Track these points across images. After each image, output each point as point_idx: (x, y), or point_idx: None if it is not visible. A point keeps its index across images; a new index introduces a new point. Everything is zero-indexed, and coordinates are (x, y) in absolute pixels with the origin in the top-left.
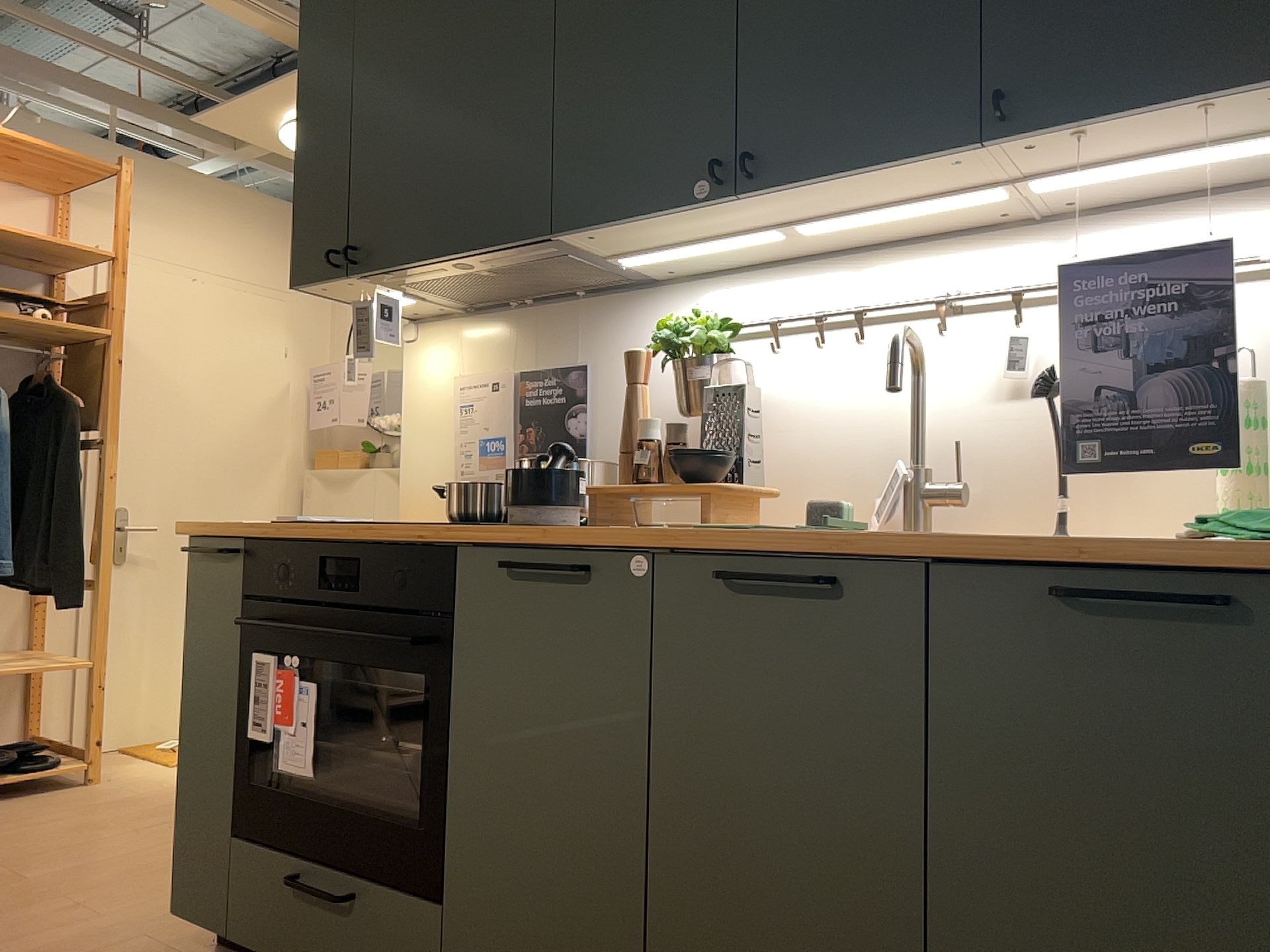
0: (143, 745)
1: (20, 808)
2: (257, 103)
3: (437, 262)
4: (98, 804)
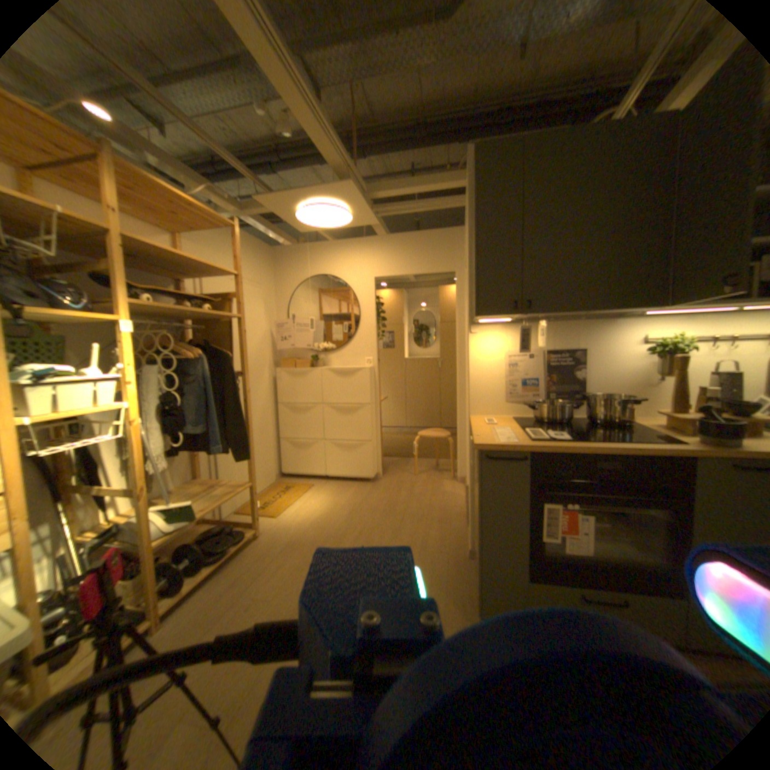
0: (243, 508)
1: (249, 564)
2: (300, 191)
3: (581, 310)
4: (283, 550)
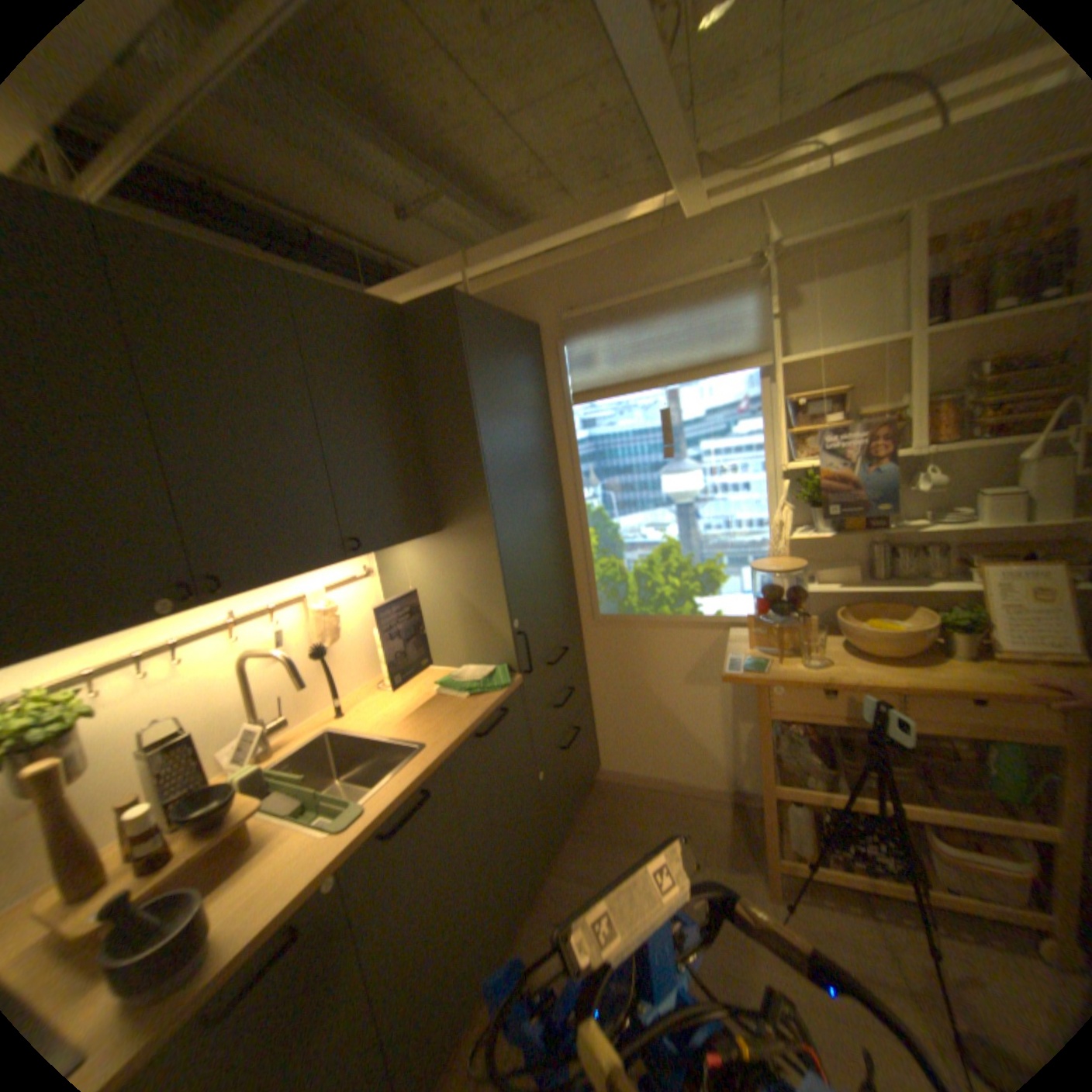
0: None
1: None
2: None
3: None
4: None
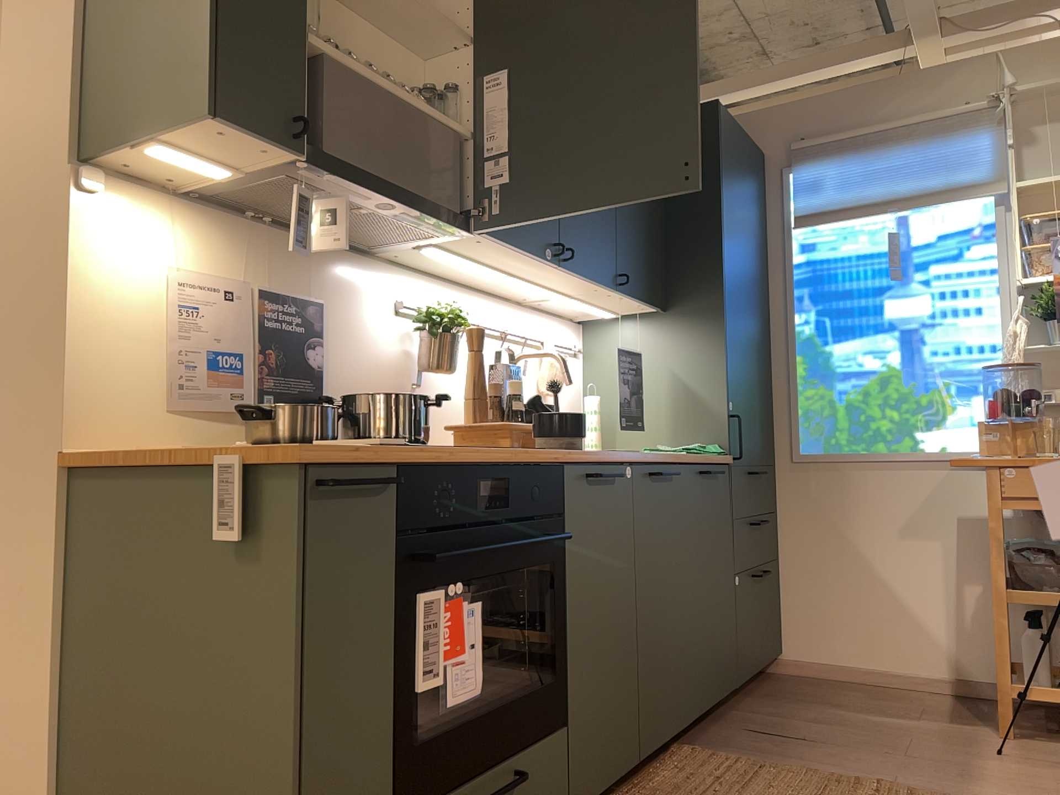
0: None
1: None
2: None
3: (388, 196)
4: None
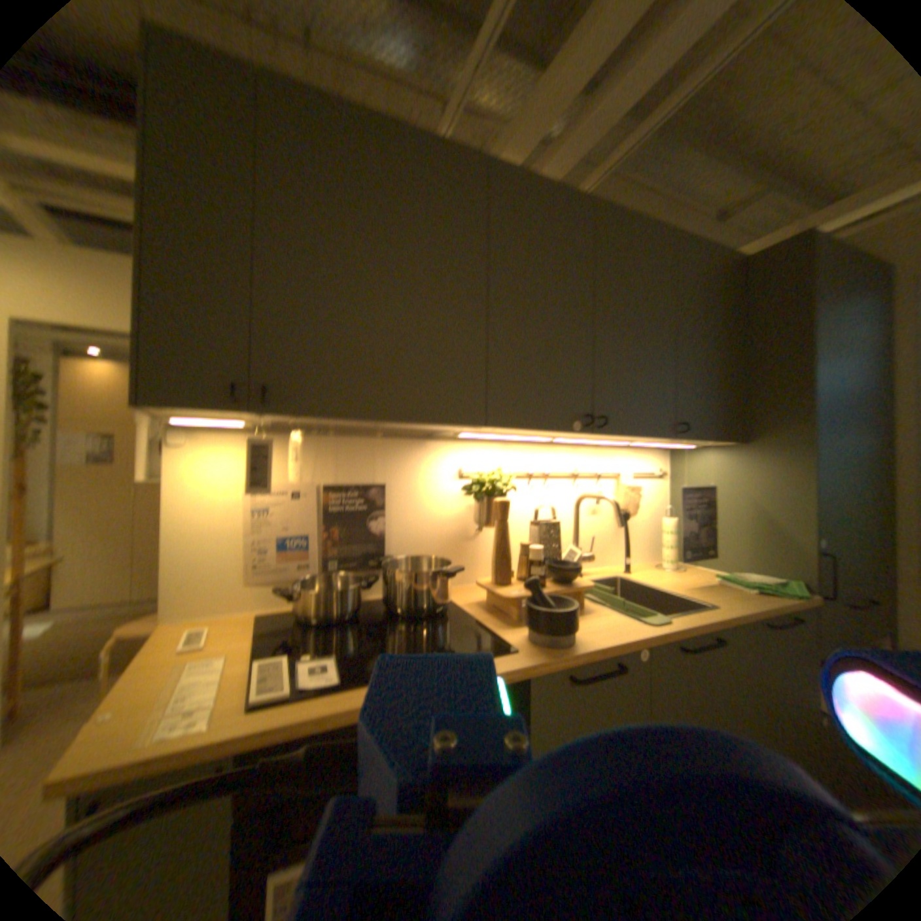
0: None
1: None
2: None
3: (364, 419)
4: None
